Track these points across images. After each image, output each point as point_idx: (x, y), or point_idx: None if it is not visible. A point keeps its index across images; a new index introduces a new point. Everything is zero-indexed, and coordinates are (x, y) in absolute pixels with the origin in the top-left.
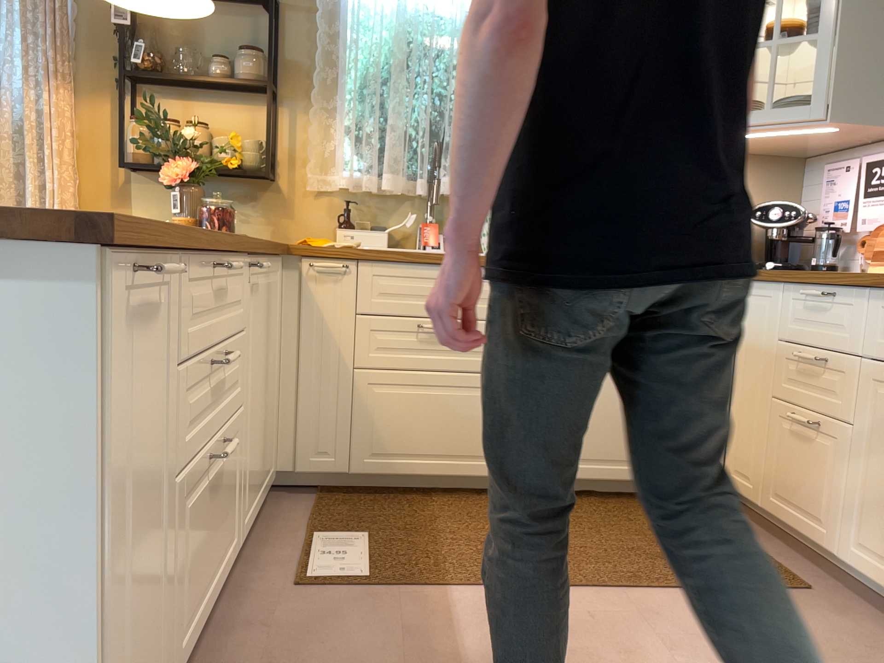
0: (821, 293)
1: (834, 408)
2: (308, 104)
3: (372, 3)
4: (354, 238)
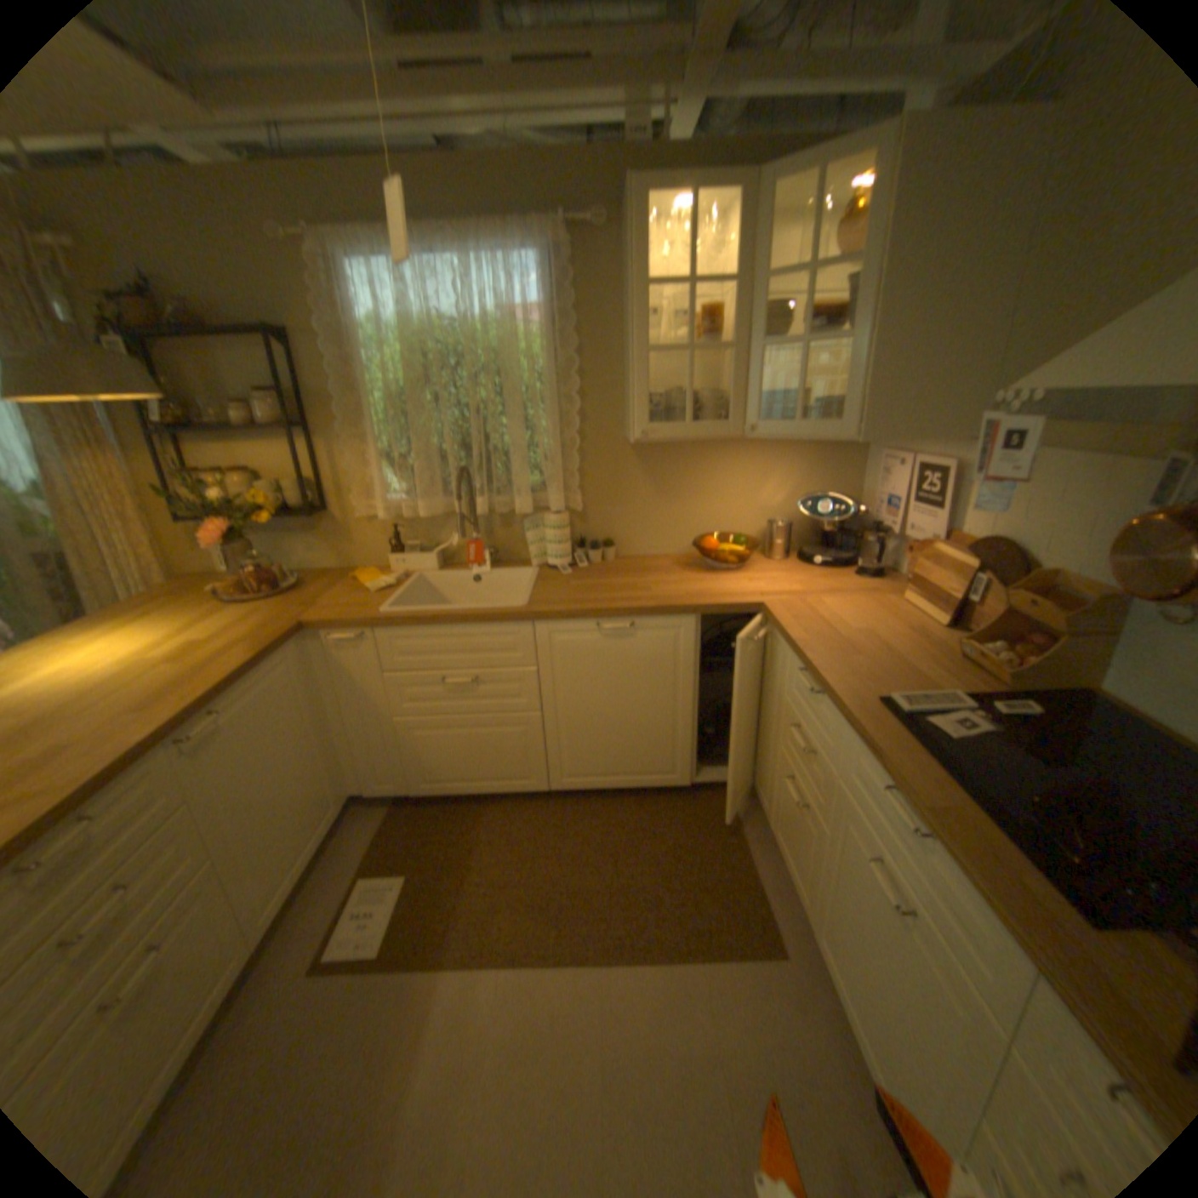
0: (810, 687)
1: (817, 802)
2: (337, 430)
3: (374, 314)
4: (405, 562)
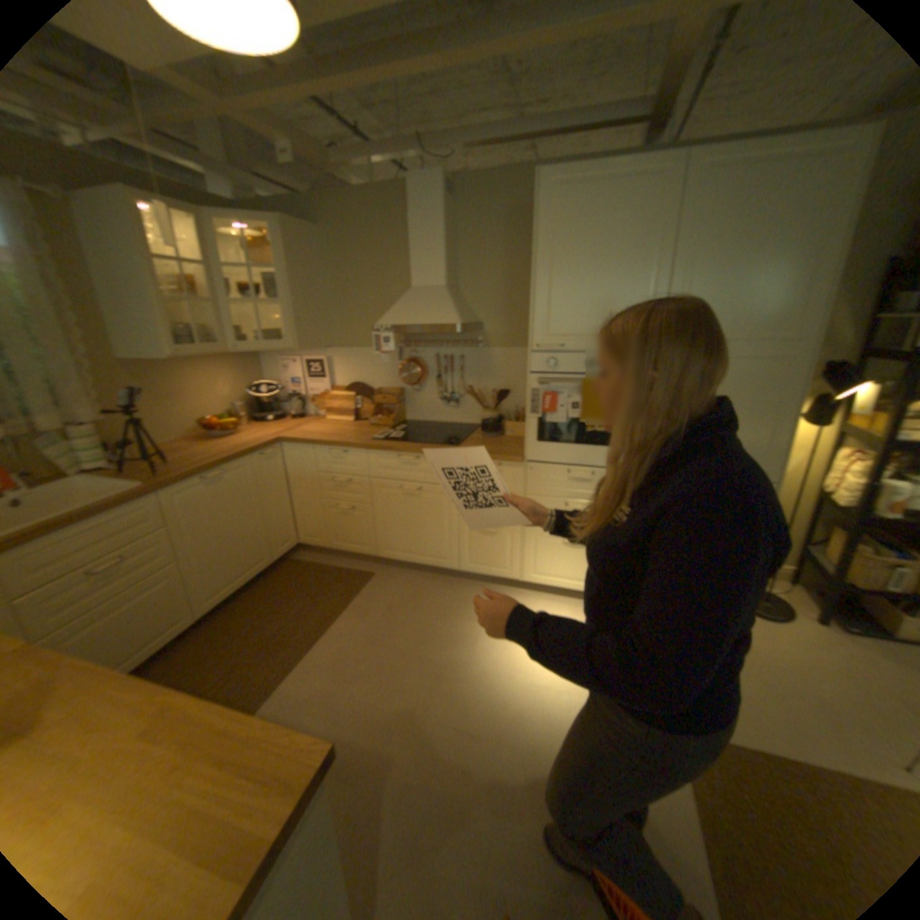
0: (342, 452)
1: (360, 500)
2: None
3: None
4: None
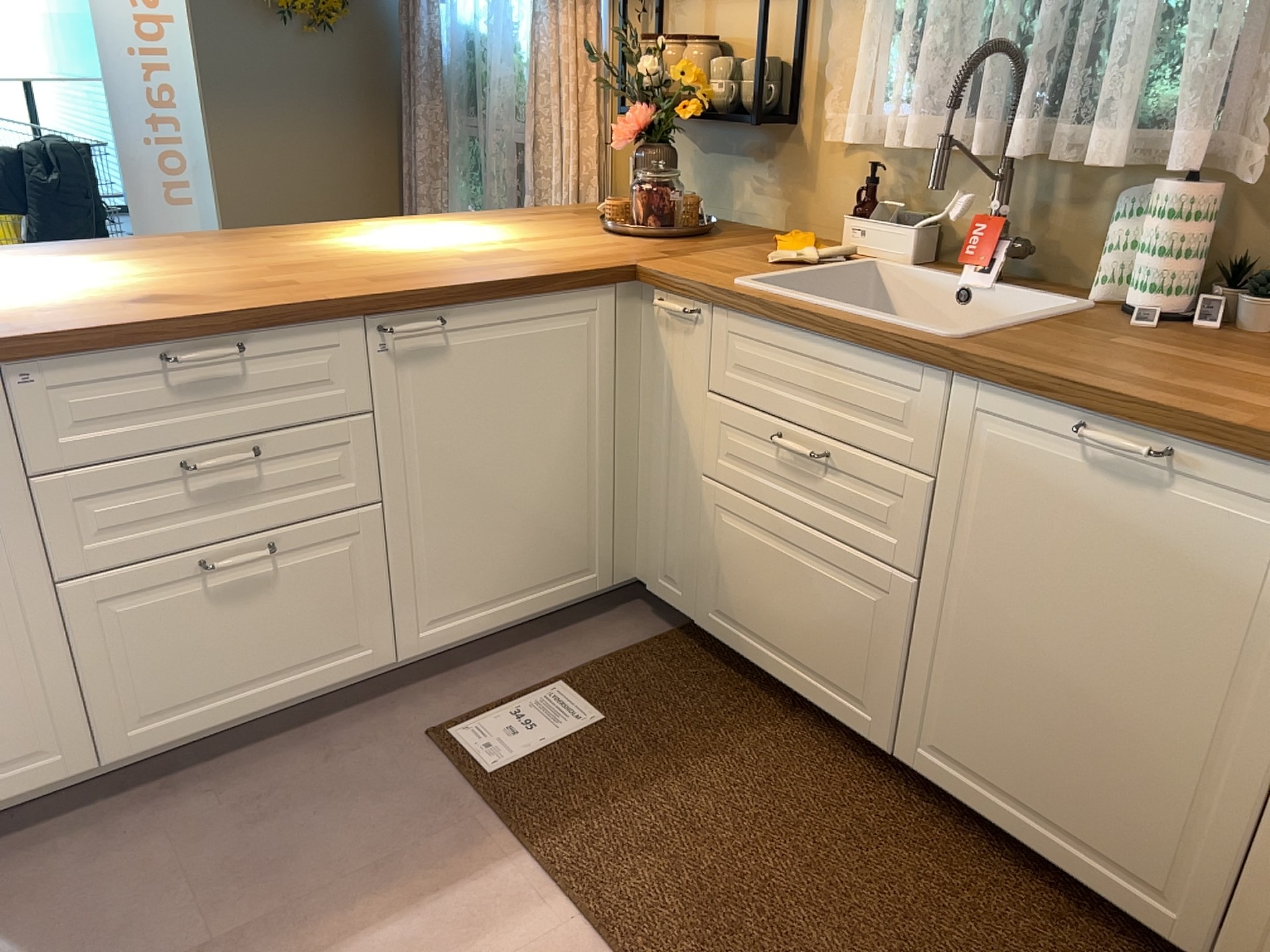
0: None
1: None
2: None
3: None
4: (864, 238)
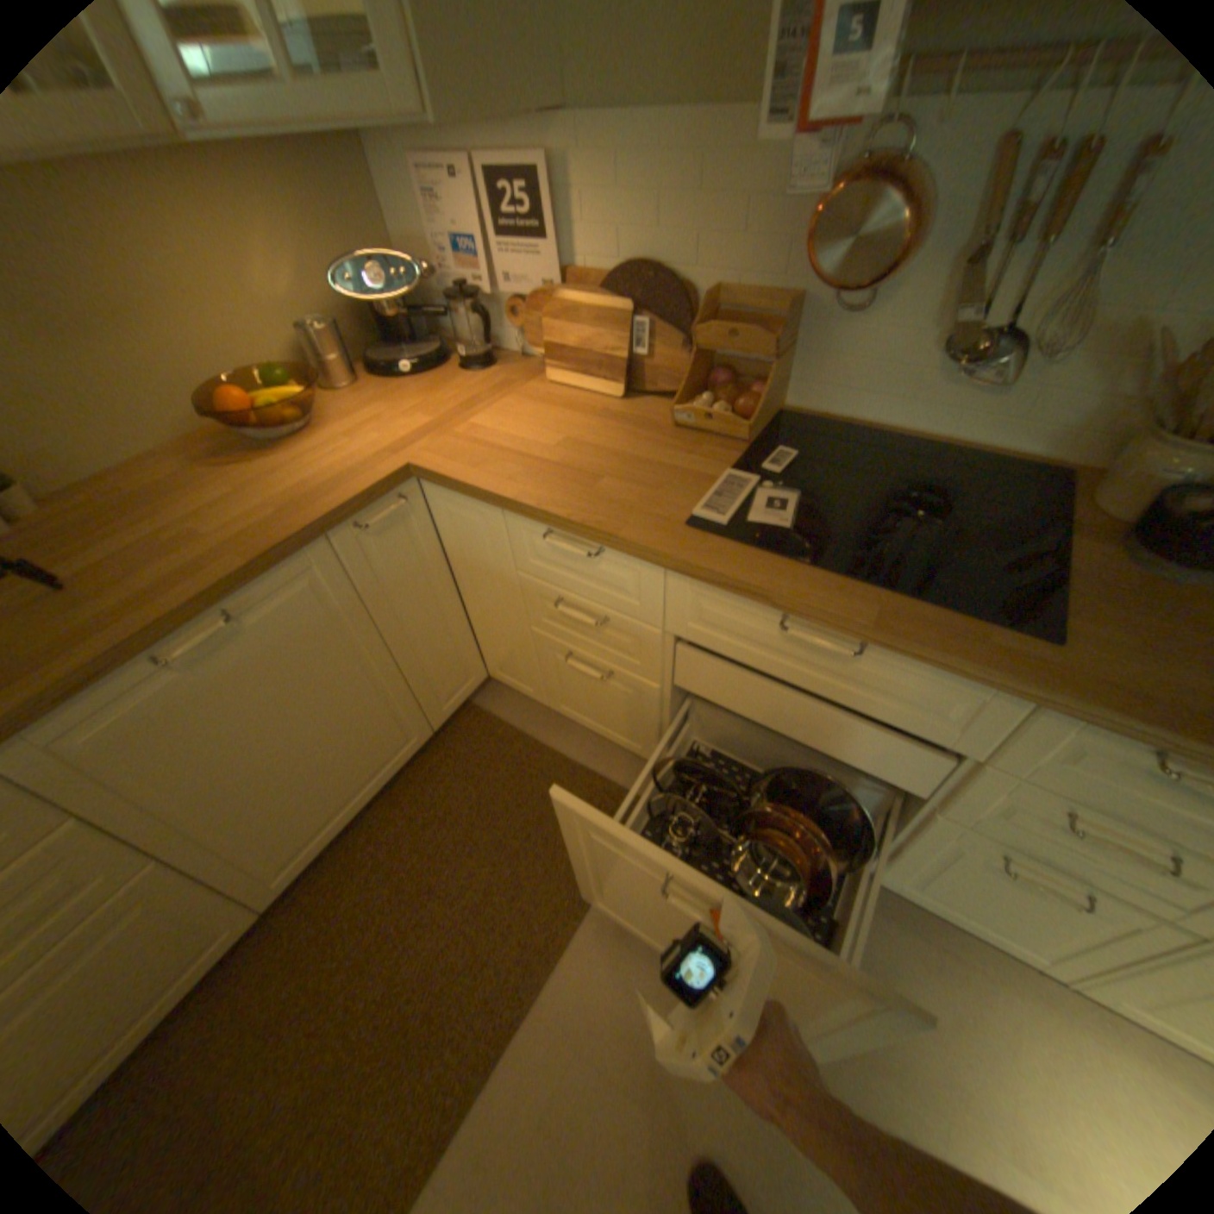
0: (583, 553)
1: (629, 664)
2: None
3: None
4: None
